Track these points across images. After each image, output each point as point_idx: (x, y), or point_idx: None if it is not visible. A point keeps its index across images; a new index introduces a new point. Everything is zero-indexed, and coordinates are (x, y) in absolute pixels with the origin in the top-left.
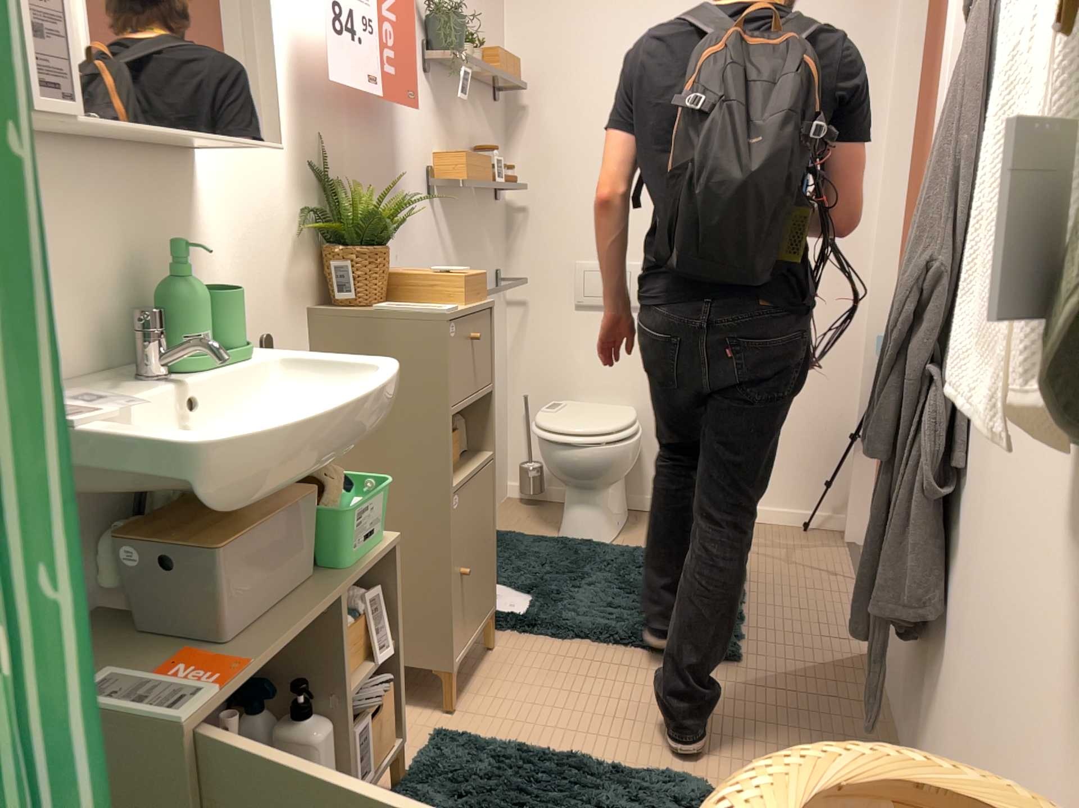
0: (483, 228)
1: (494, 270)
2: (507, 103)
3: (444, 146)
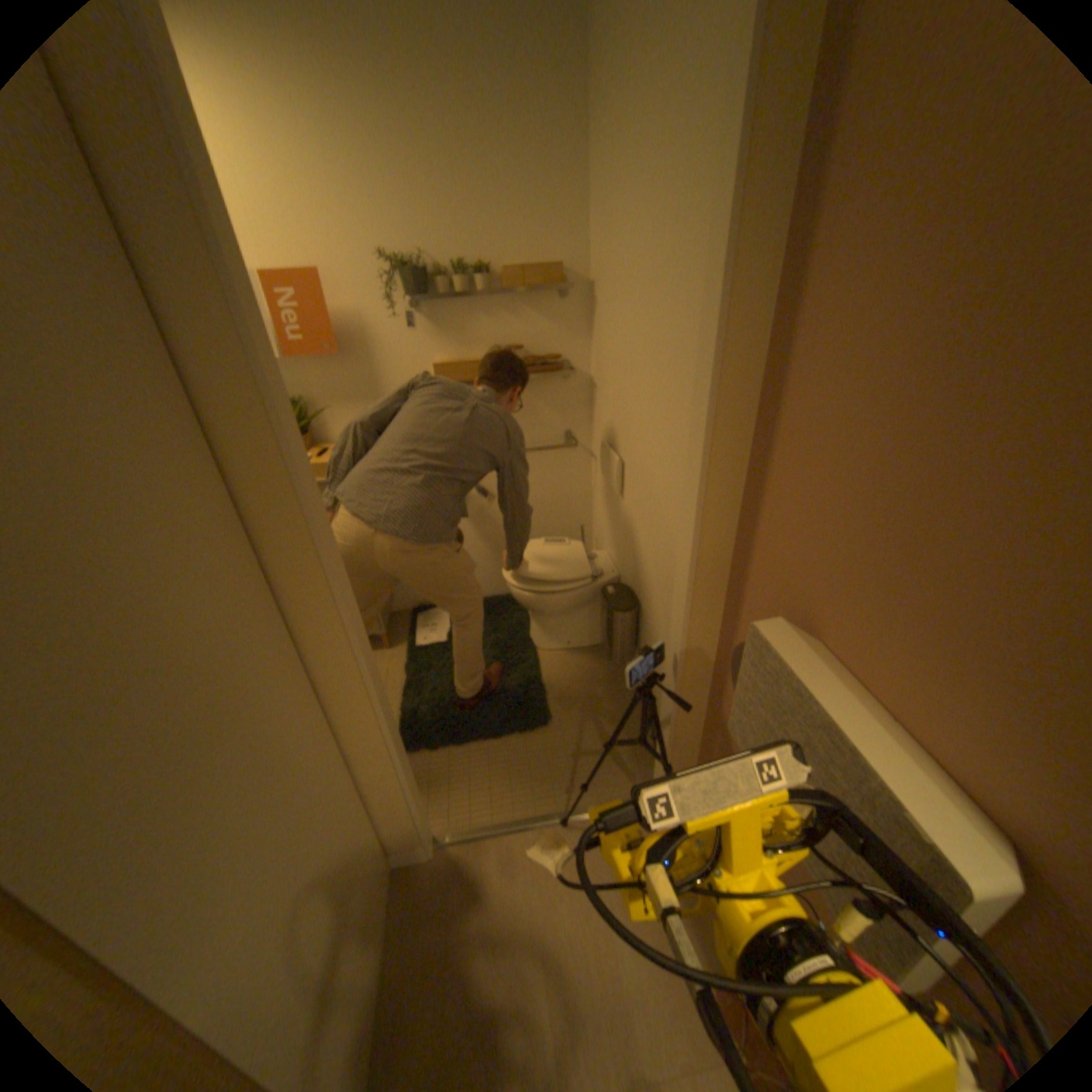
0: (532, 404)
1: (558, 432)
2: (589, 291)
3: (451, 353)
